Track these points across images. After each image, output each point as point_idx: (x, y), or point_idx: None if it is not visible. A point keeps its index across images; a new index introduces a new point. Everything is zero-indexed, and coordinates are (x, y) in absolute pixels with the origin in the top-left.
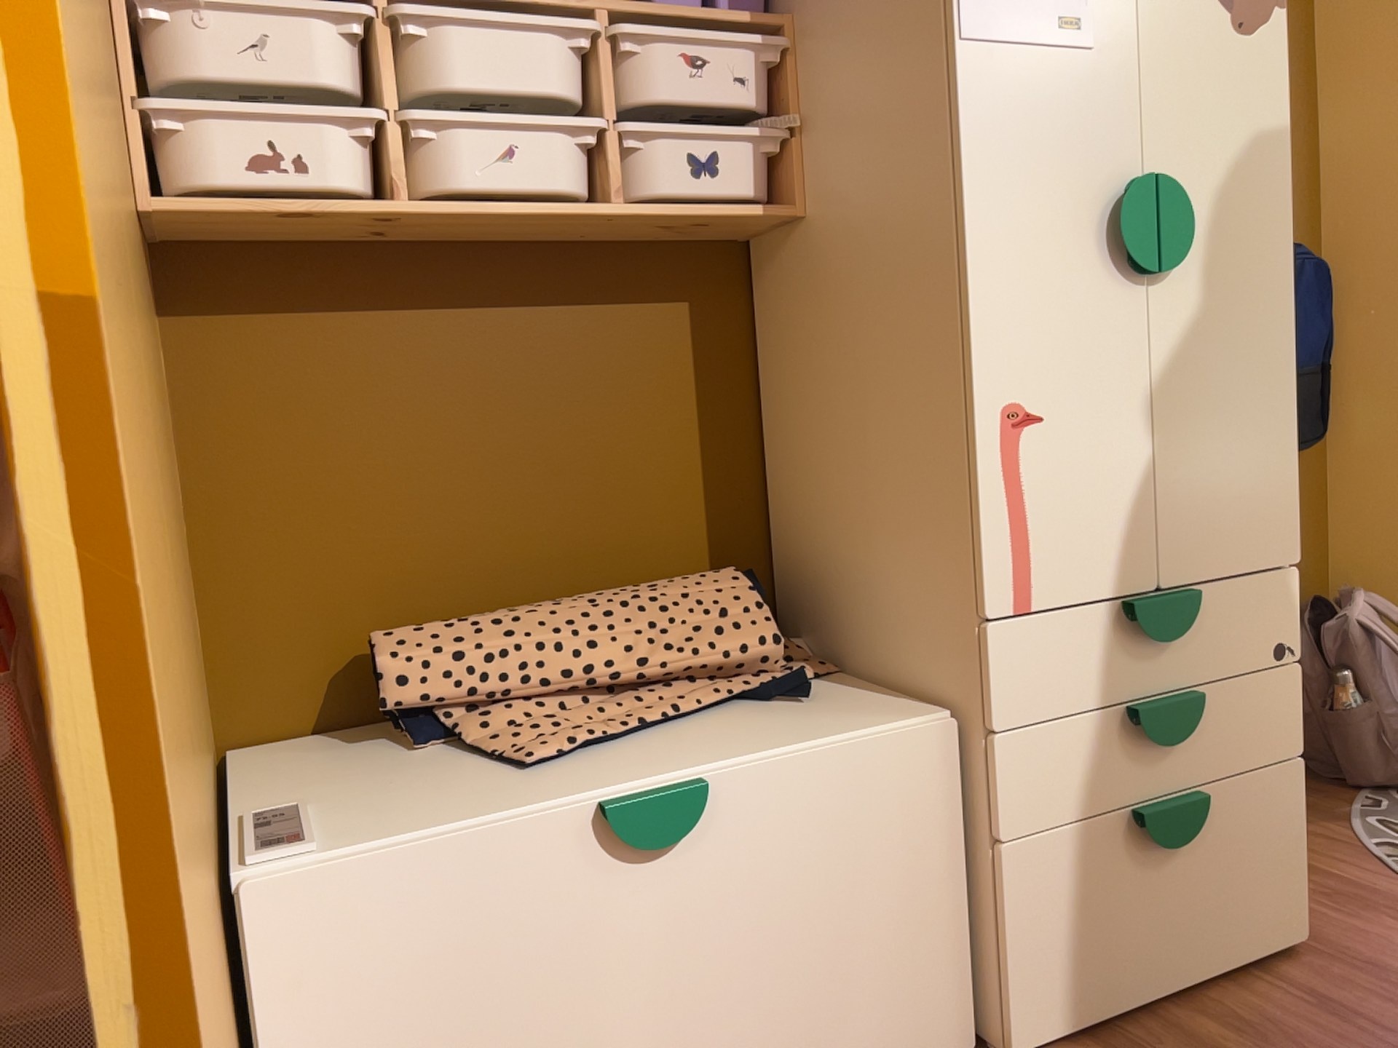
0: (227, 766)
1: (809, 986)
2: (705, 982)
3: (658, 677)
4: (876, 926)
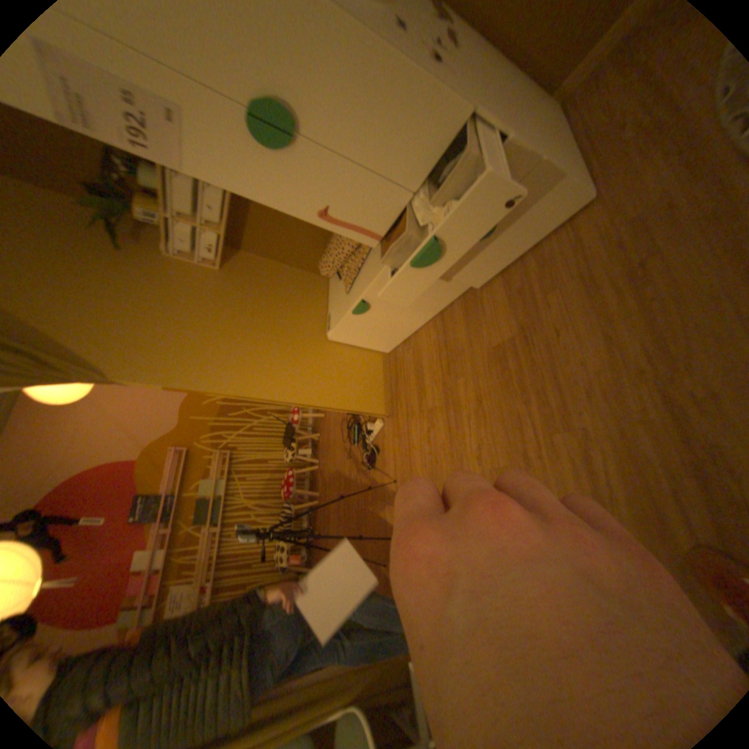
0: (329, 288)
1: (419, 301)
2: (398, 311)
3: (358, 247)
4: (423, 287)
